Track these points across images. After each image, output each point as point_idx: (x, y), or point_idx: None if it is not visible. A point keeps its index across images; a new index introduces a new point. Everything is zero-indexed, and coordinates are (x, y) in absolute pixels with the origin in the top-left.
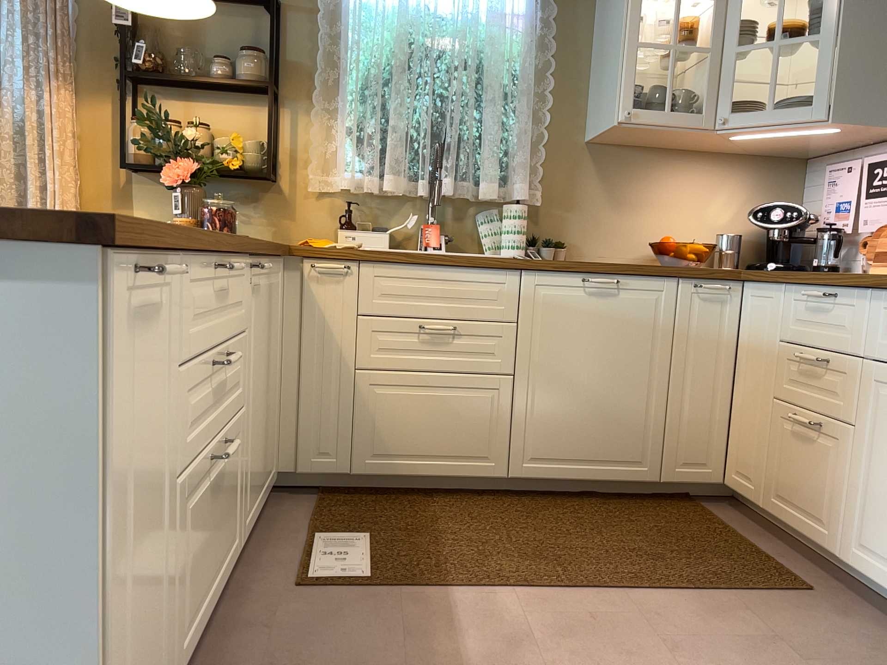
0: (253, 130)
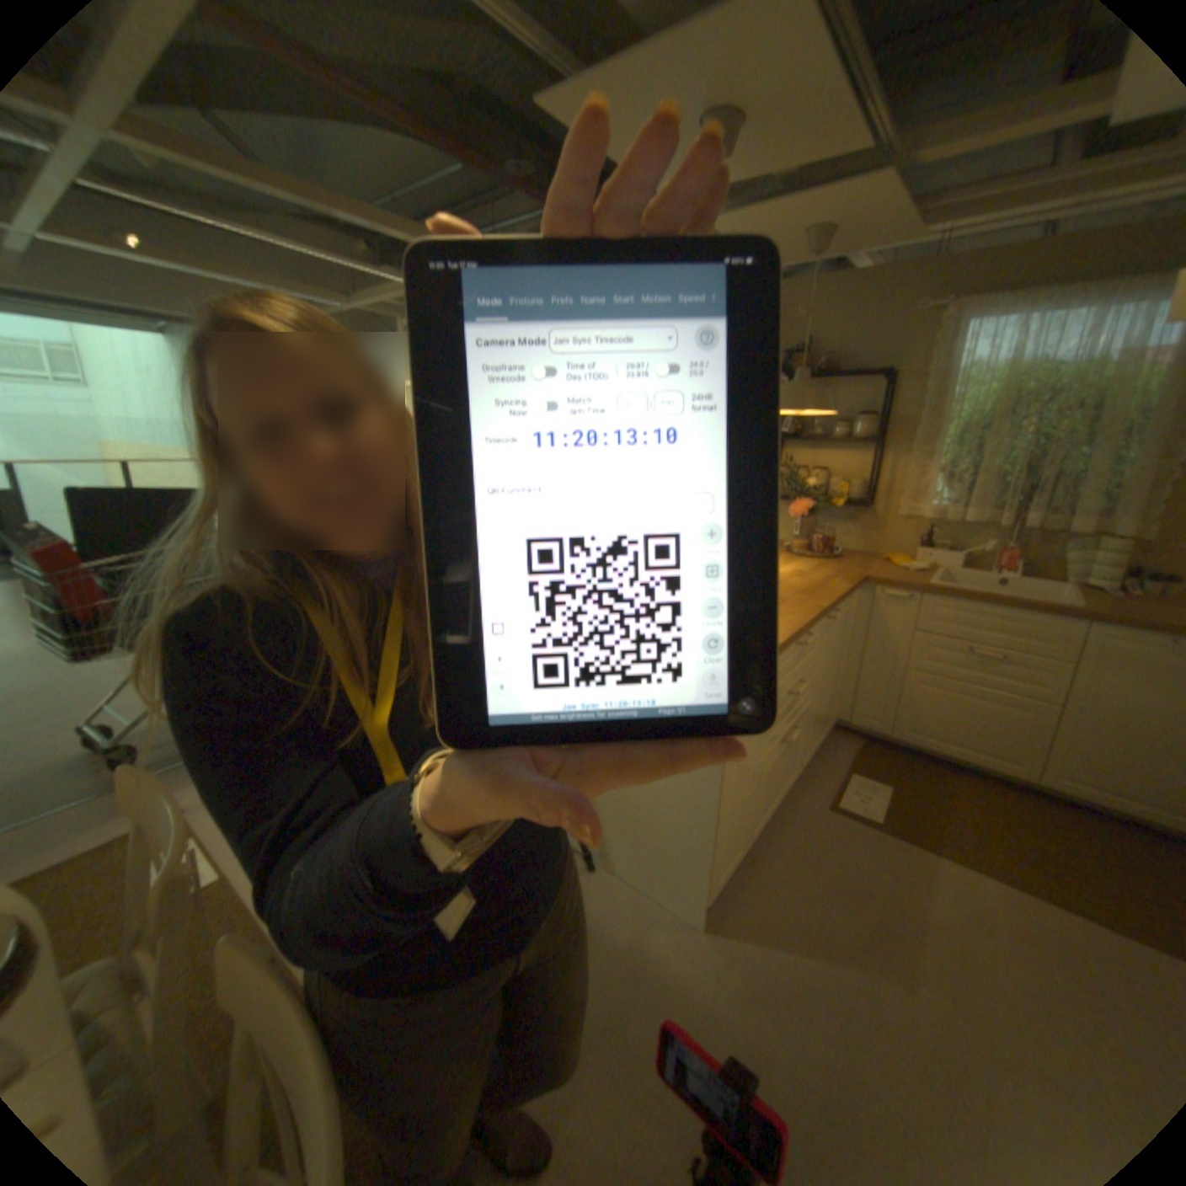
0: (858, 468)
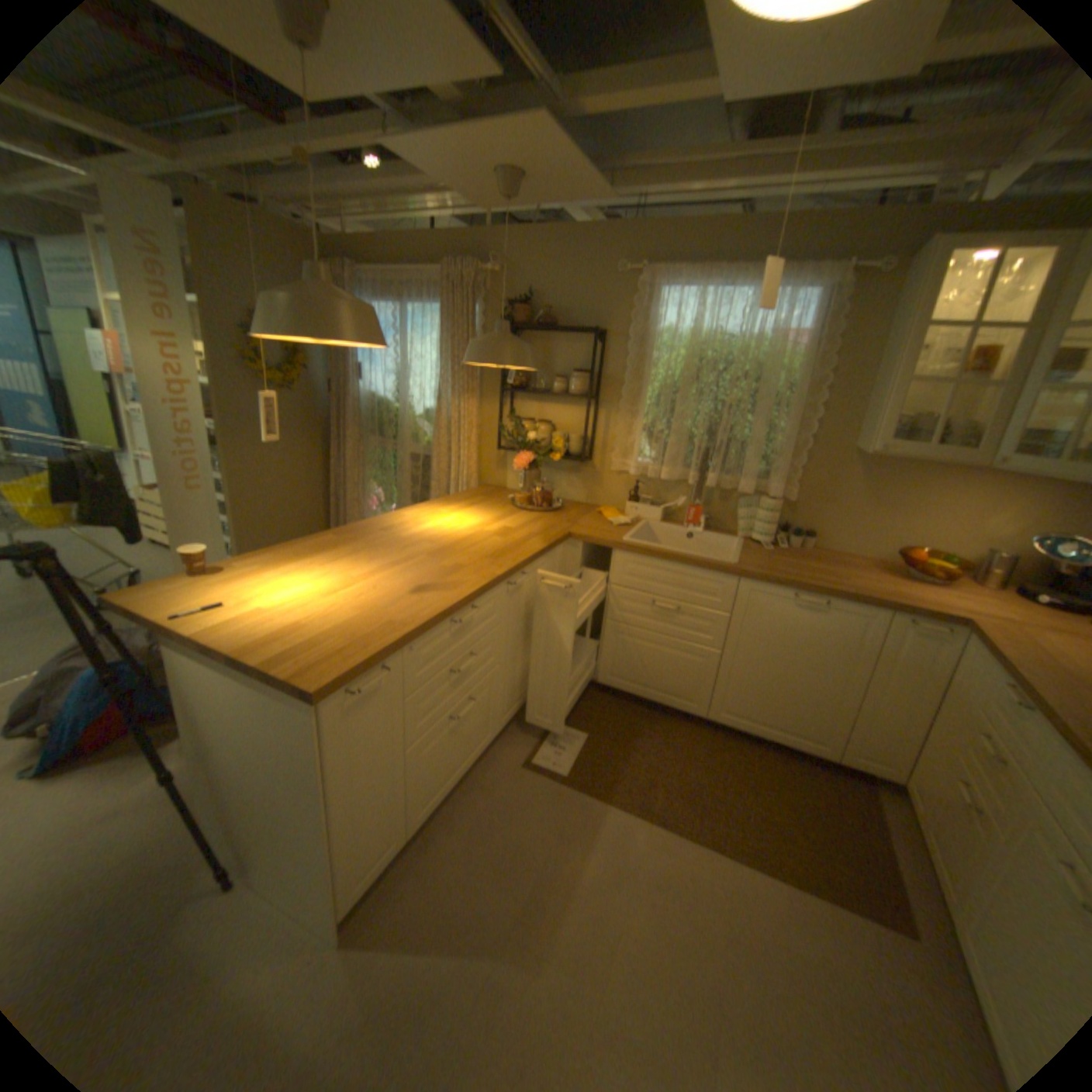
0: (578, 424)
